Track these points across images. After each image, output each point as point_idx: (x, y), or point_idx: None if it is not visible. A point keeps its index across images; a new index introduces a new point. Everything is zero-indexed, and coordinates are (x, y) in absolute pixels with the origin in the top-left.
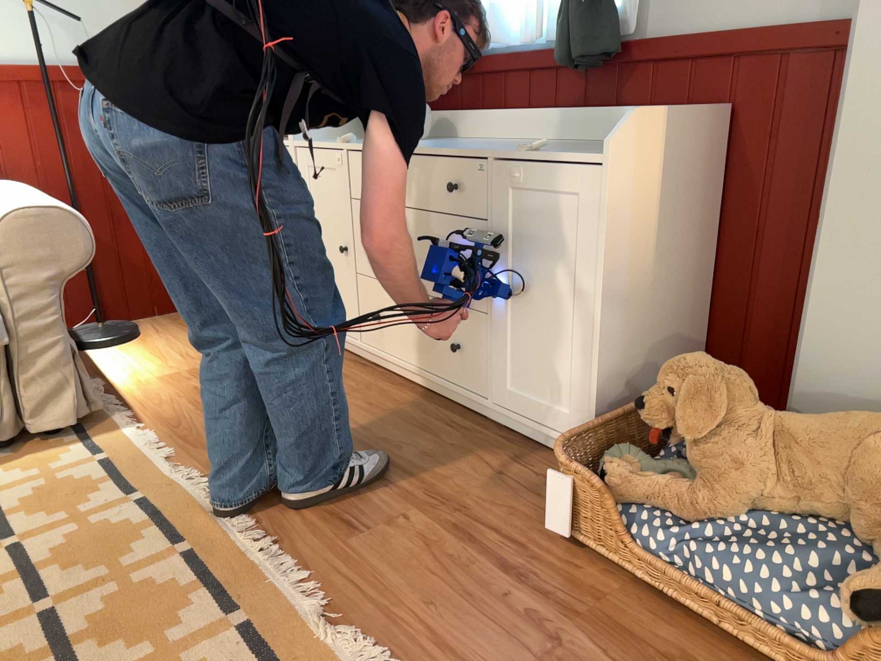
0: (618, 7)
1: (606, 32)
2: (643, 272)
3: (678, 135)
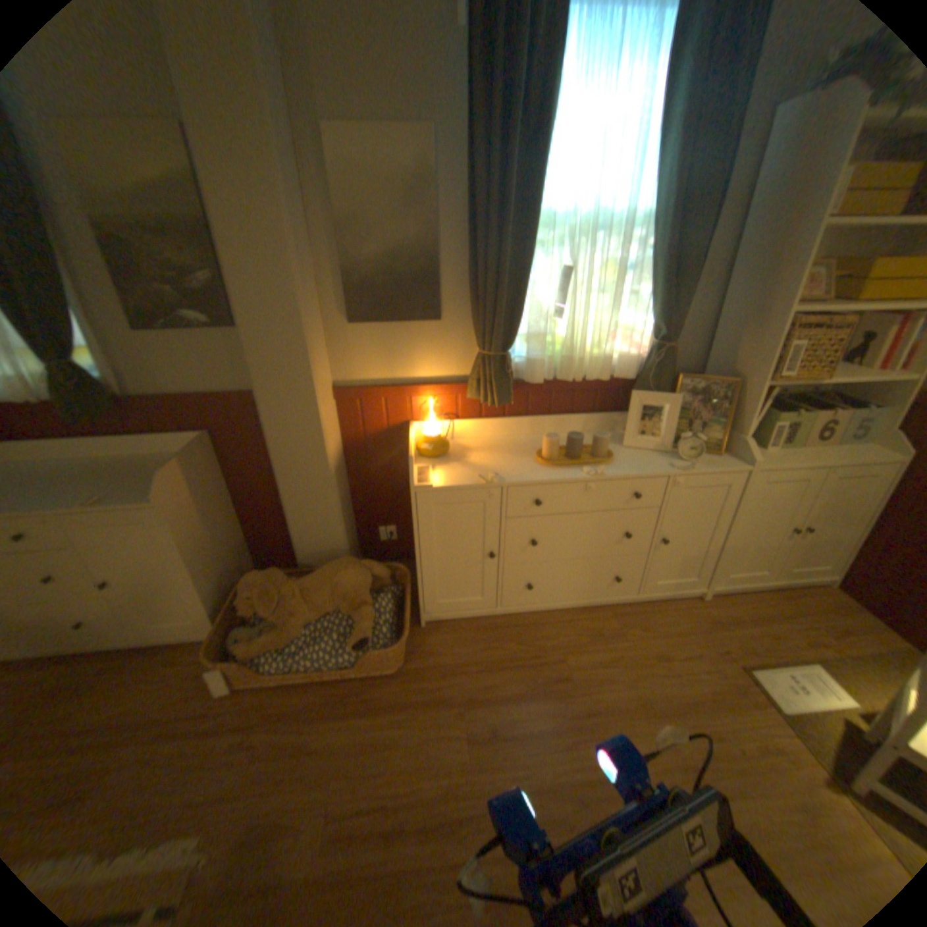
0: (100, 375)
1: (102, 397)
2: (202, 537)
3: (189, 463)
